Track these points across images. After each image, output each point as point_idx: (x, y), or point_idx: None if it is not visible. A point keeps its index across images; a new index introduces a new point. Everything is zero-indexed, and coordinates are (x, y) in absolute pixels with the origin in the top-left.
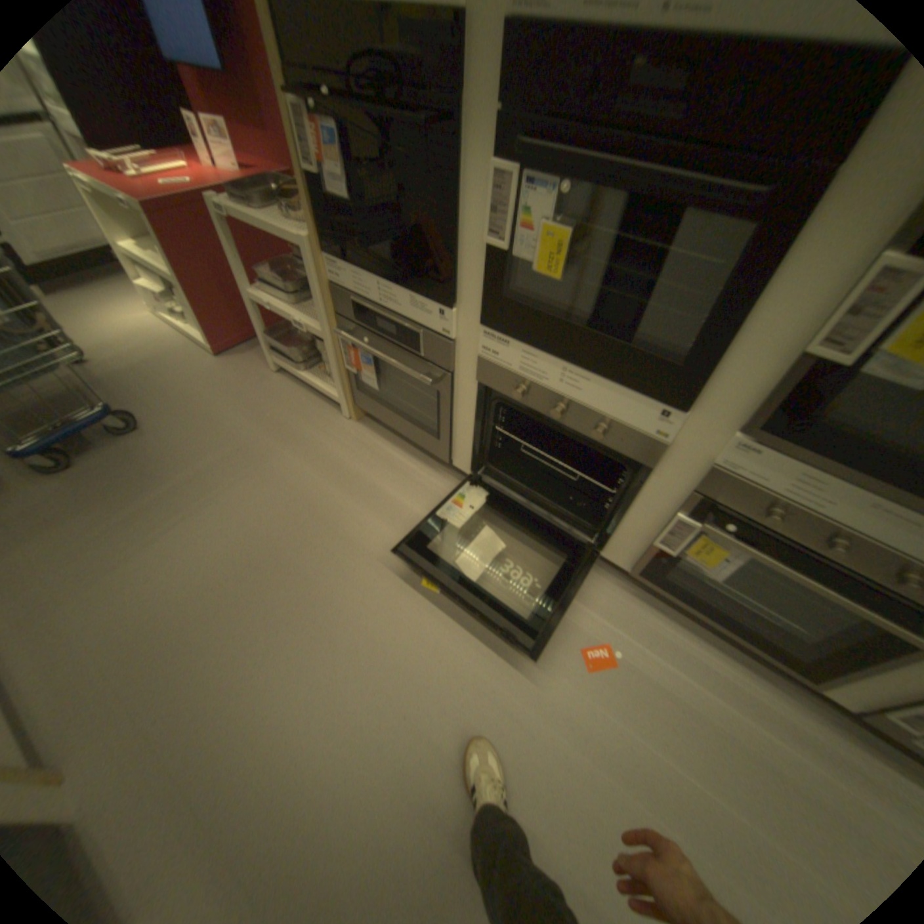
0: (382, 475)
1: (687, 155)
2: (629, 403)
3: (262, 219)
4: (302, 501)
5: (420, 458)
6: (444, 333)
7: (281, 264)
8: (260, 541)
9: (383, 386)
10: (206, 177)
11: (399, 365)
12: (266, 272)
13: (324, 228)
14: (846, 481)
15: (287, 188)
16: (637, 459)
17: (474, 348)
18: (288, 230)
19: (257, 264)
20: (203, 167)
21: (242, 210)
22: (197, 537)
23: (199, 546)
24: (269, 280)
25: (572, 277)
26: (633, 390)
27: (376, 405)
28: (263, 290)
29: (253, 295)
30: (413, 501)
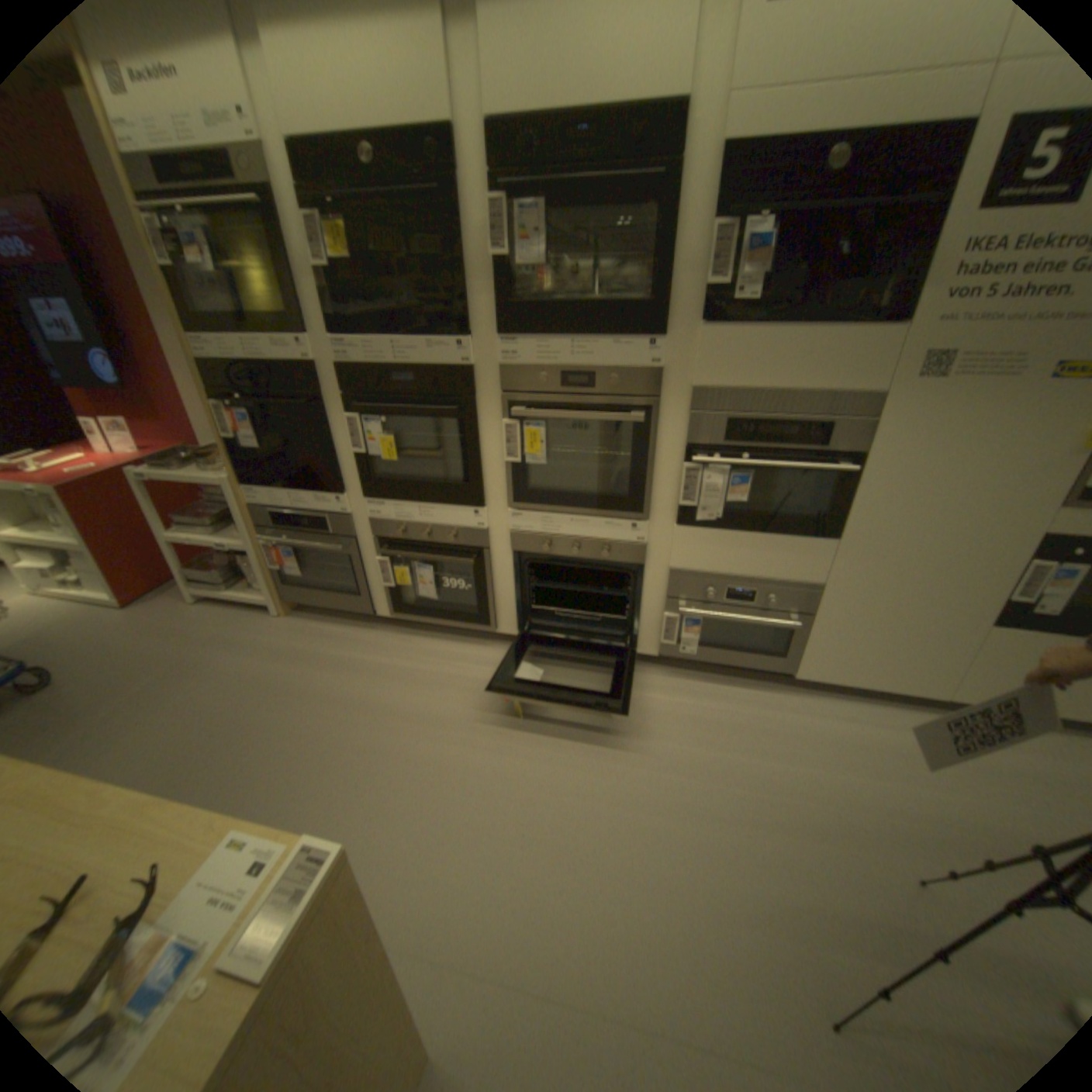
0: (317, 646)
1: (425, 403)
2: (458, 515)
3: (181, 476)
4: (247, 684)
5: (349, 626)
6: (343, 515)
7: (192, 510)
8: (214, 721)
9: (303, 576)
10: (105, 461)
11: (314, 549)
12: (179, 518)
13: (239, 470)
14: (554, 515)
15: (196, 454)
16: (477, 548)
17: (364, 516)
18: (207, 478)
19: (169, 514)
20: (99, 455)
21: (162, 474)
22: (148, 739)
23: (153, 744)
24: (186, 521)
25: (408, 462)
26: (456, 508)
27: (300, 595)
28: (177, 533)
29: (167, 539)
30: (350, 654)
